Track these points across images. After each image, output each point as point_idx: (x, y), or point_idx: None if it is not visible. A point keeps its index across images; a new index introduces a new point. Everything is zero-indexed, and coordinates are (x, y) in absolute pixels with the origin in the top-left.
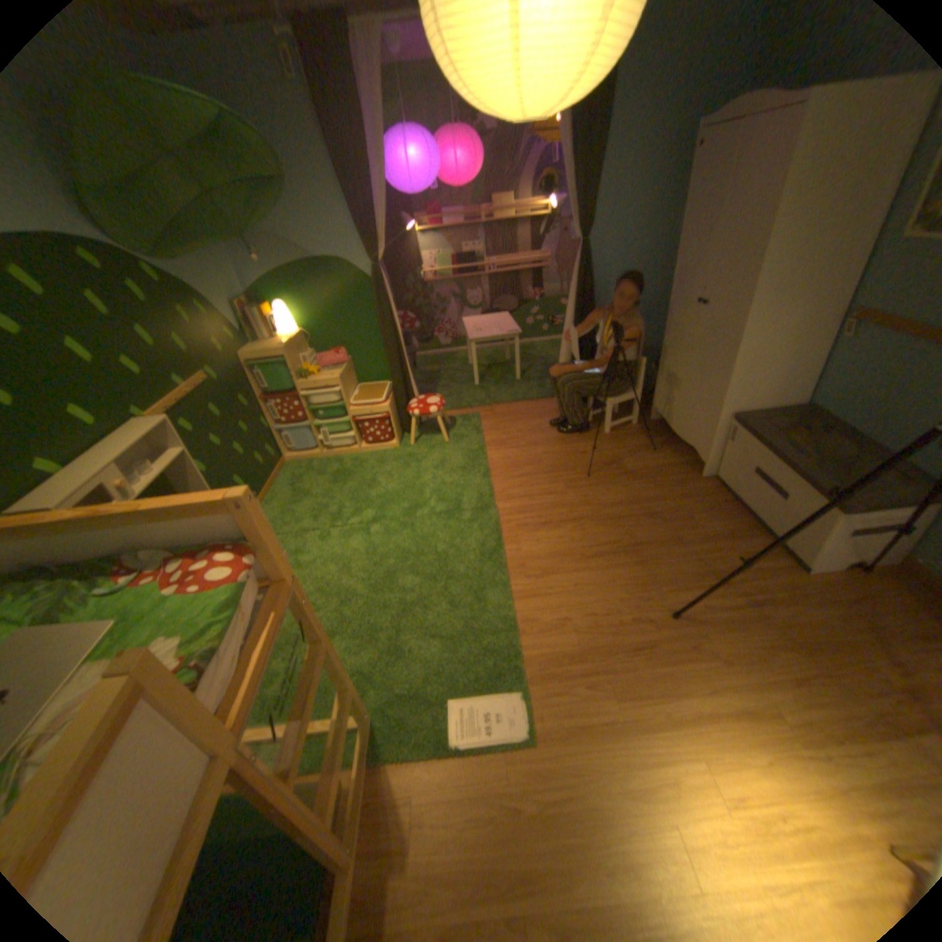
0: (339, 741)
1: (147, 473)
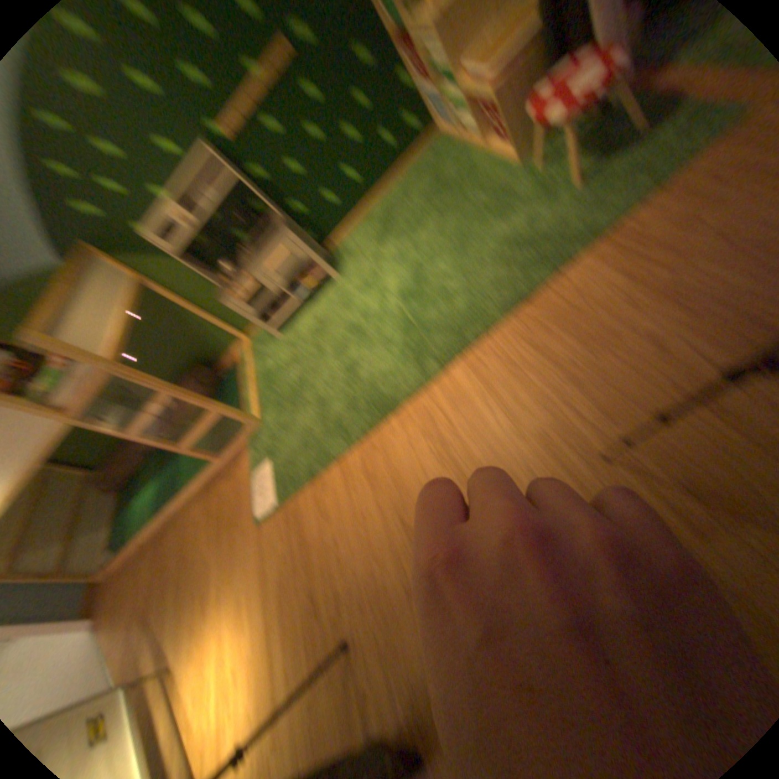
0: (200, 426)
1: (205, 191)
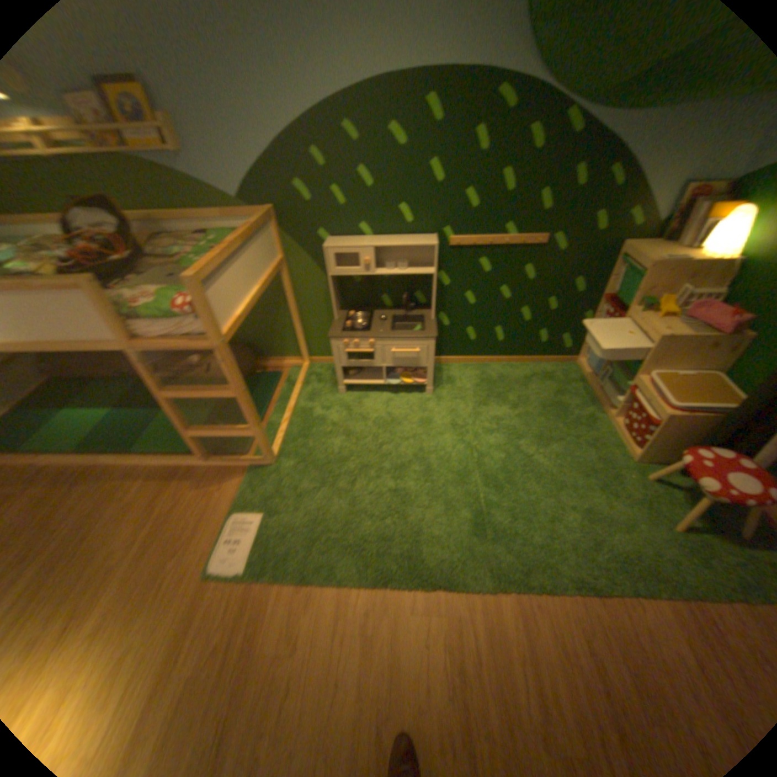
0: (229, 434)
1: (402, 270)
